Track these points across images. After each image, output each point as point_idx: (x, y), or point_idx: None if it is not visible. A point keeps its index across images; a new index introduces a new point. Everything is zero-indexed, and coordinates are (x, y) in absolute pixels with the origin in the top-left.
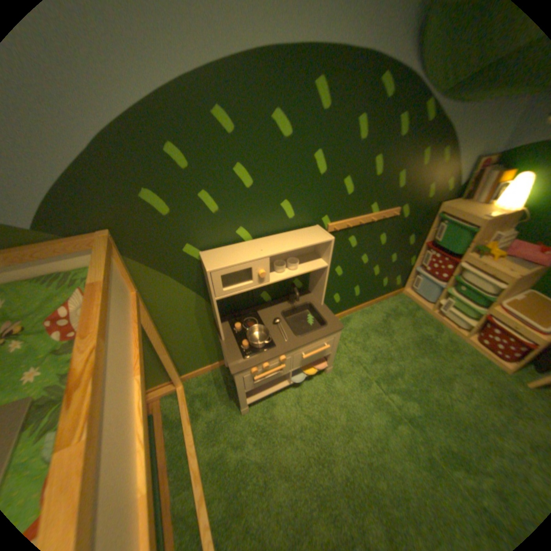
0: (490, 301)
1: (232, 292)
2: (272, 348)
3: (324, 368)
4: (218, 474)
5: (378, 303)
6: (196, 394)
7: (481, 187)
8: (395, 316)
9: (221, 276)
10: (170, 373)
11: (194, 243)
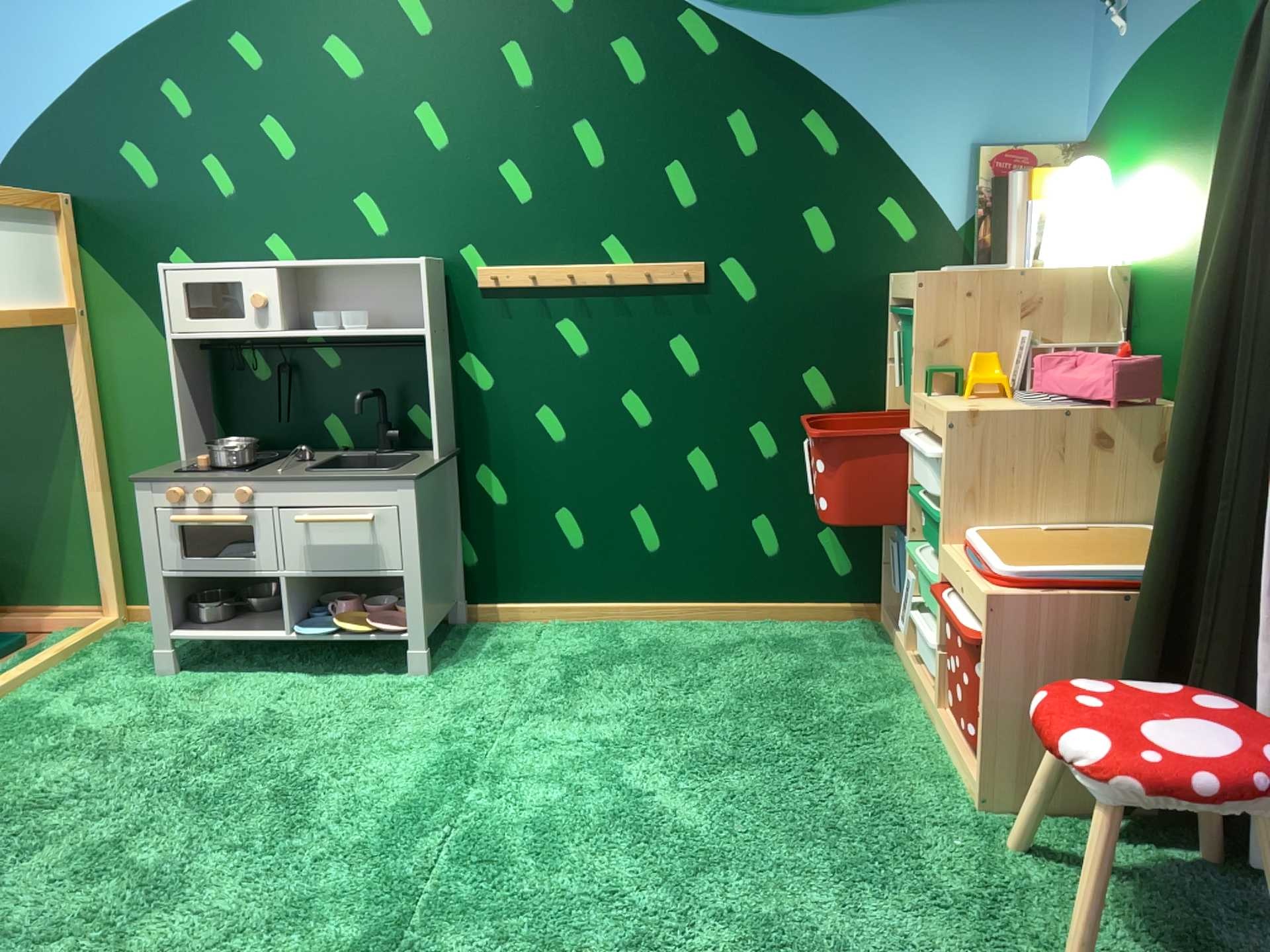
0: (933, 519)
1: (202, 329)
2: (239, 472)
3: (392, 633)
4: (10, 717)
5: (759, 621)
6: (126, 638)
7: (1010, 226)
8: (775, 648)
9: (182, 285)
10: (99, 555)
11: (190, 248)
